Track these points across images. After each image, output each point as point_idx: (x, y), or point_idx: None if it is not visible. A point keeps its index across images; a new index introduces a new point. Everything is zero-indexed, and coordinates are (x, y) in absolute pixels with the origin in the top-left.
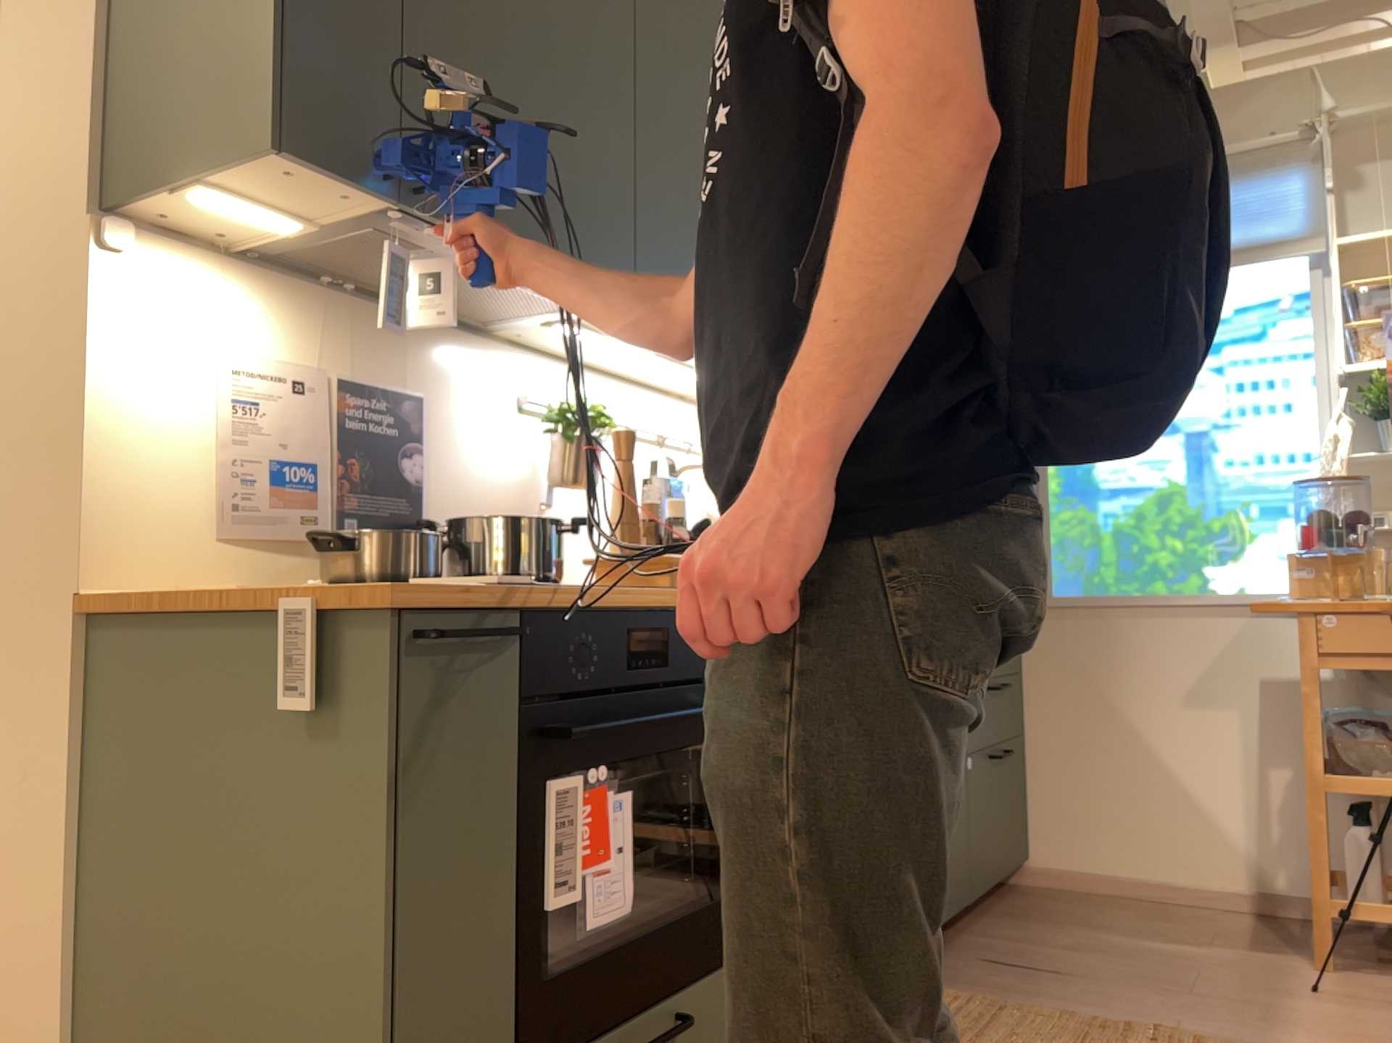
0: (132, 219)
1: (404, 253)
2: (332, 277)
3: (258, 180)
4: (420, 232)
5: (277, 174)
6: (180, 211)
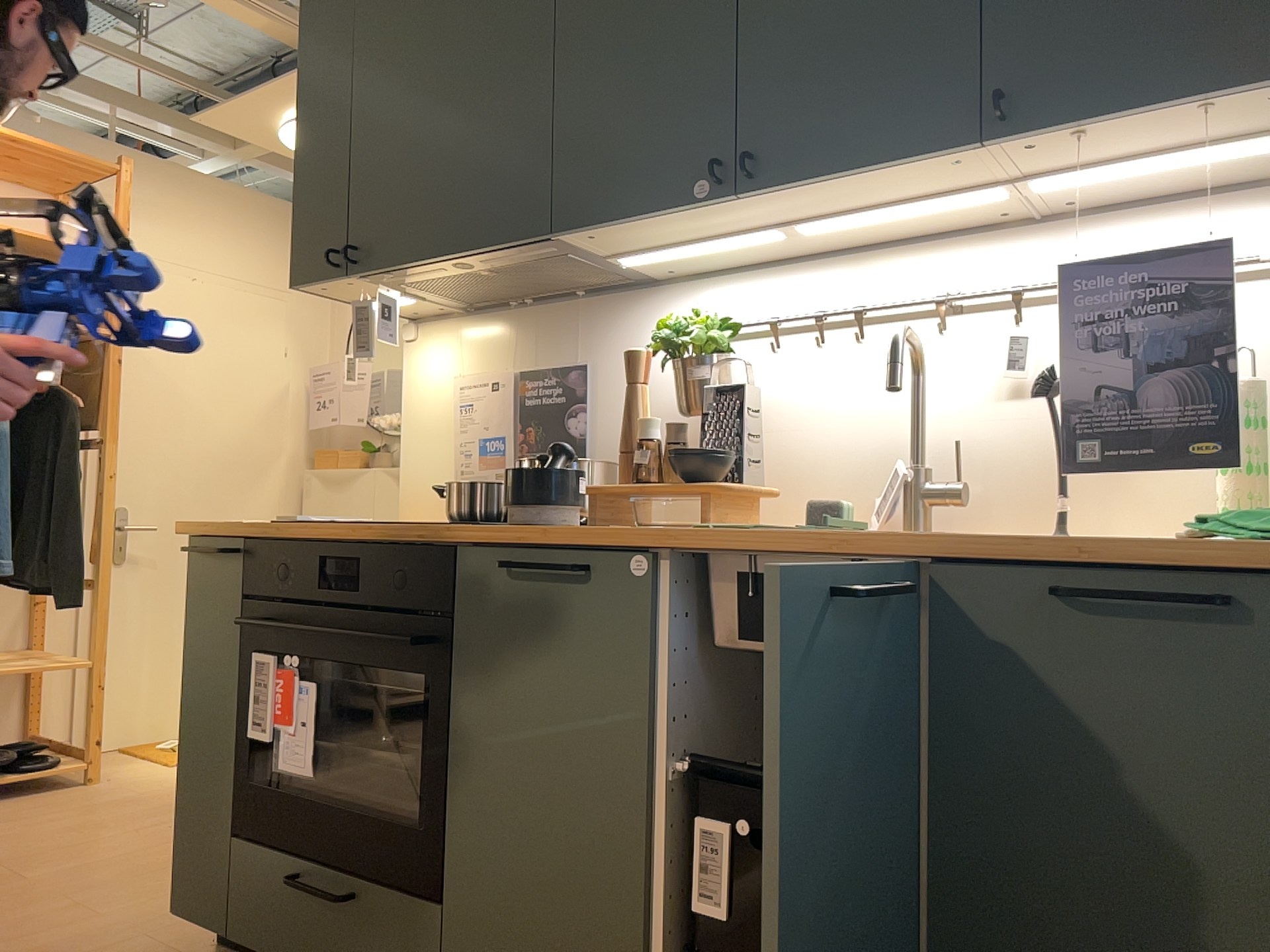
0: (421, 319)
1: (368, 303)
2: (512, 301)
3: (341, 294)
4: (395, 278)
5: (329, 292)
6: (413, 309)
